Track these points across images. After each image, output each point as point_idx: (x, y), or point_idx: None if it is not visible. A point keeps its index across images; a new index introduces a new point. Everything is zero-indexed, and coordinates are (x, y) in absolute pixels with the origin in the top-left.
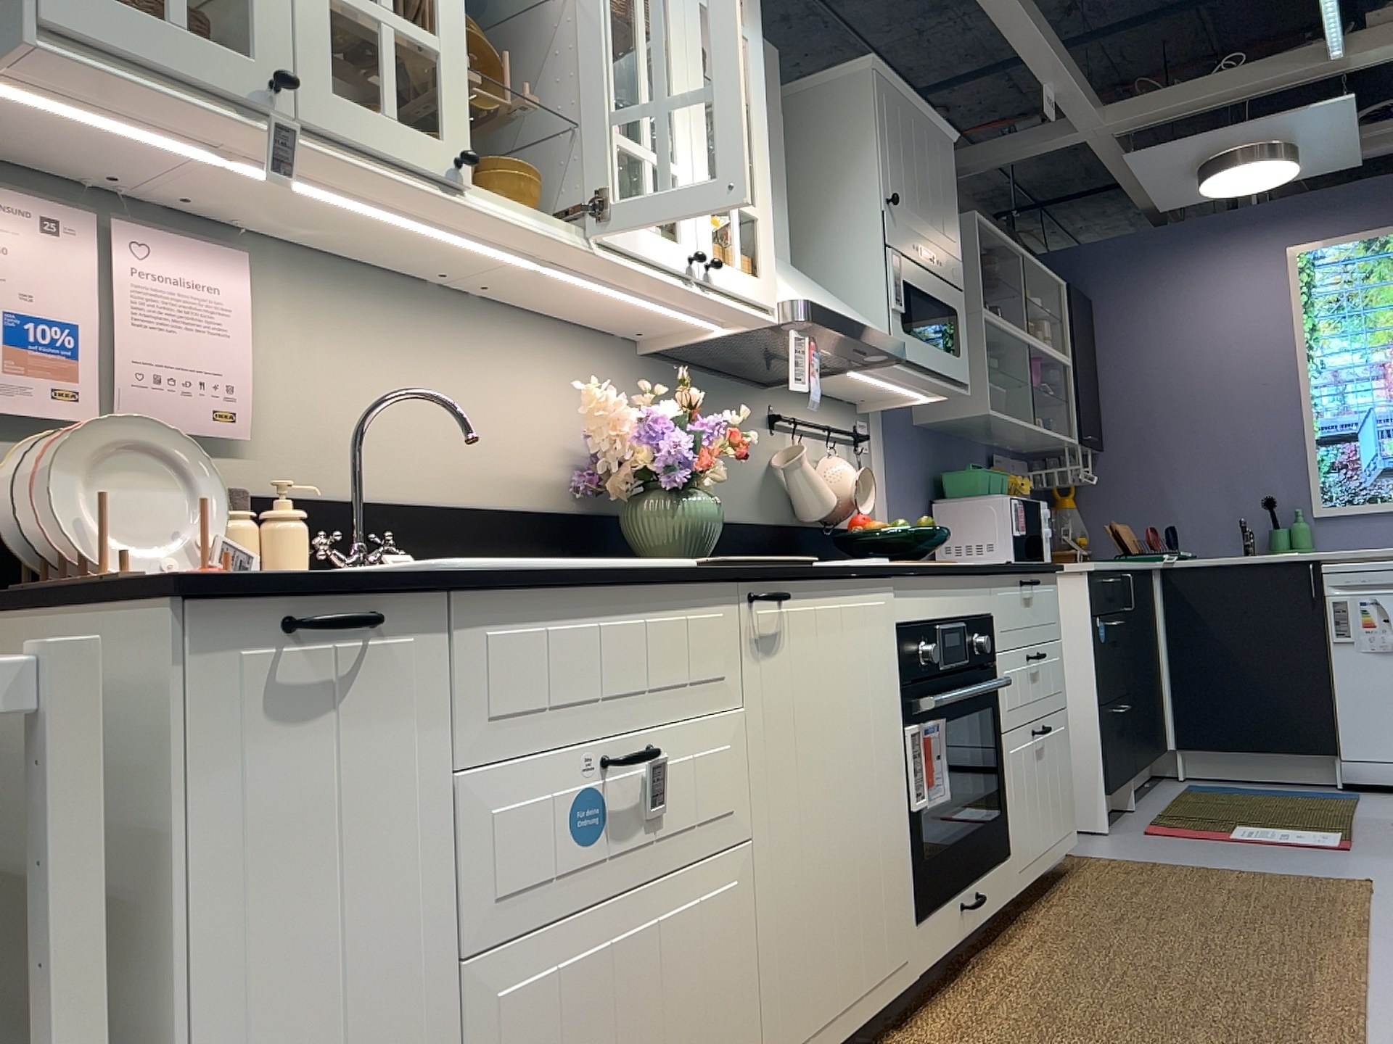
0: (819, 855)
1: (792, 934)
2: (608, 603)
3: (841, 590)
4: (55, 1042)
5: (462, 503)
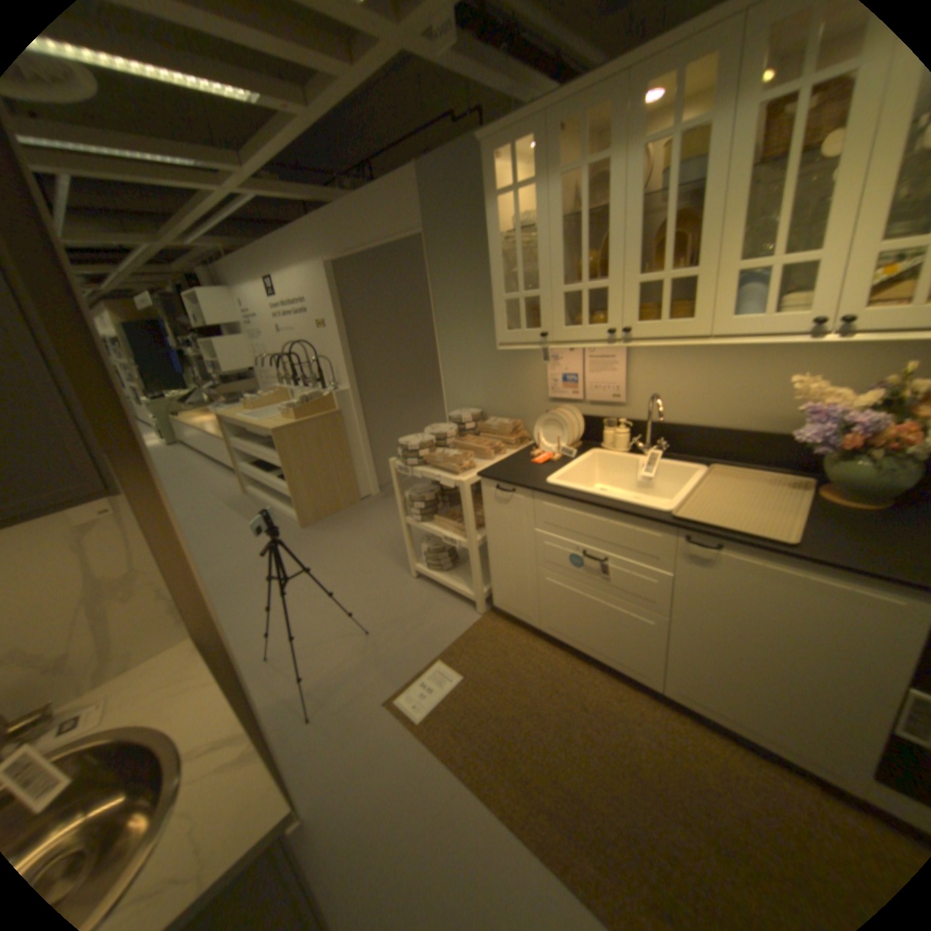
0: (733, 662)
1: (696, 668)
2: (591, 511)
3: (810, 569)
4: (467, 531)
5: (730, 427)
